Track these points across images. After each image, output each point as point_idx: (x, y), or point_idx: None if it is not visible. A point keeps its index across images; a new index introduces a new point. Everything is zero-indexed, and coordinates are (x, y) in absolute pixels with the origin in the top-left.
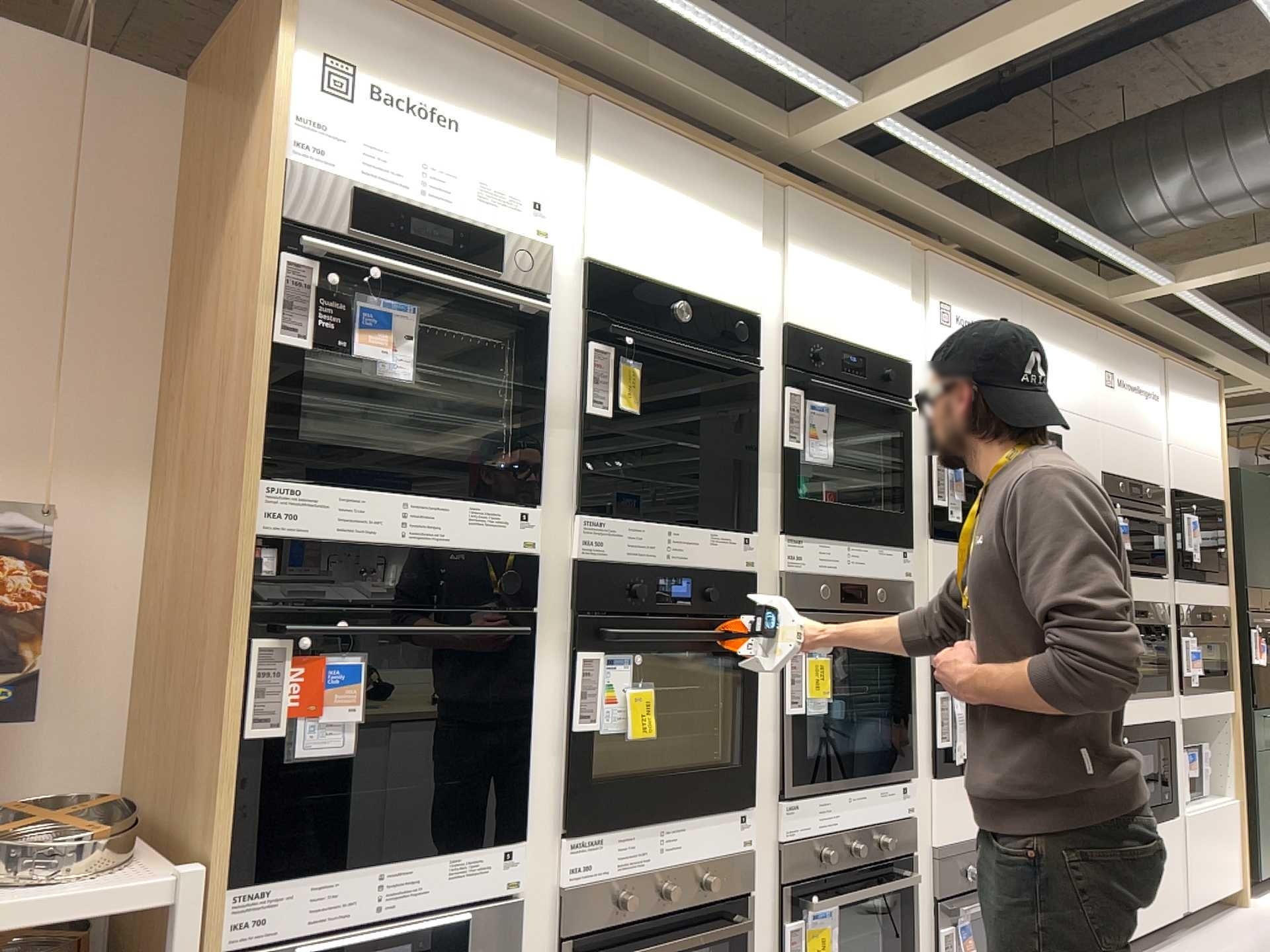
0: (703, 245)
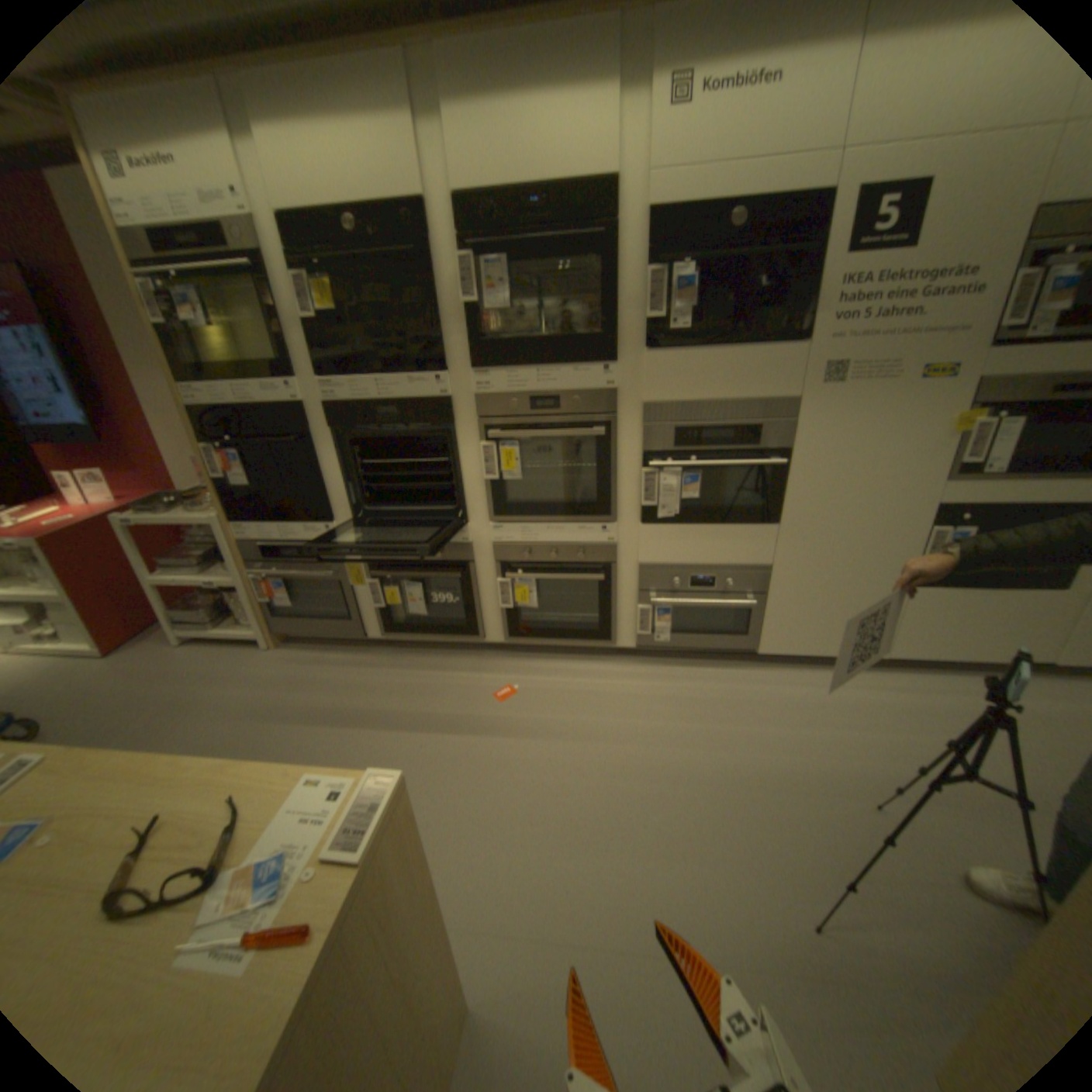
0: (354, 148)
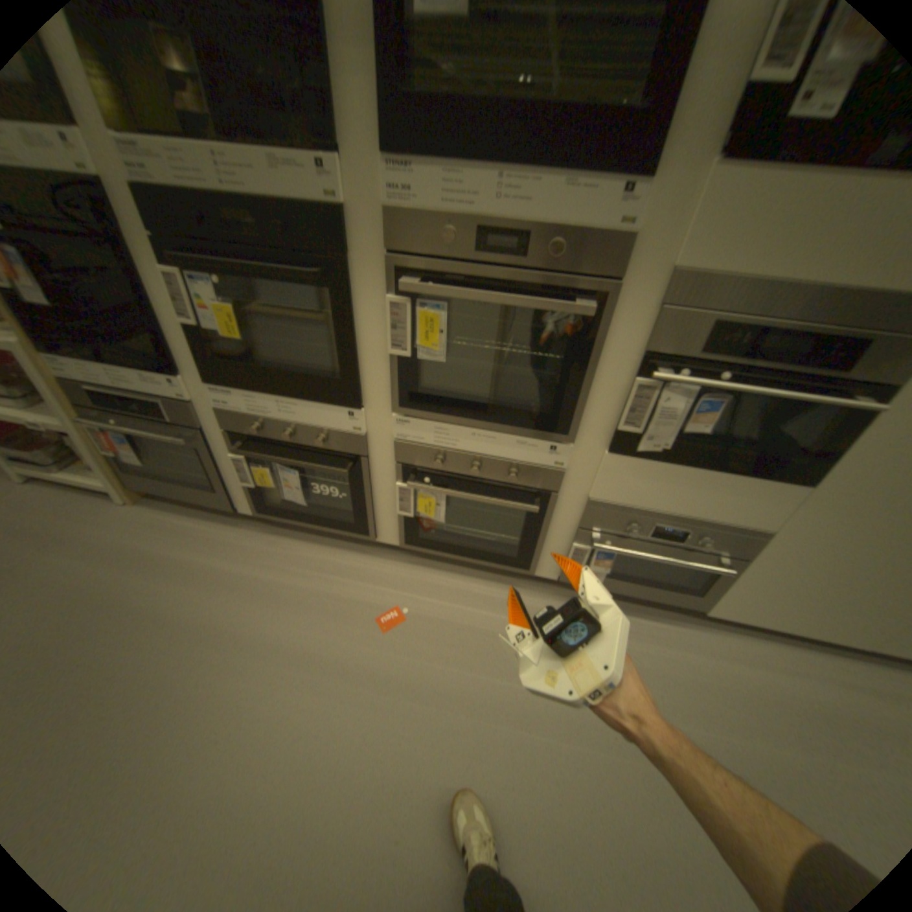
0: None
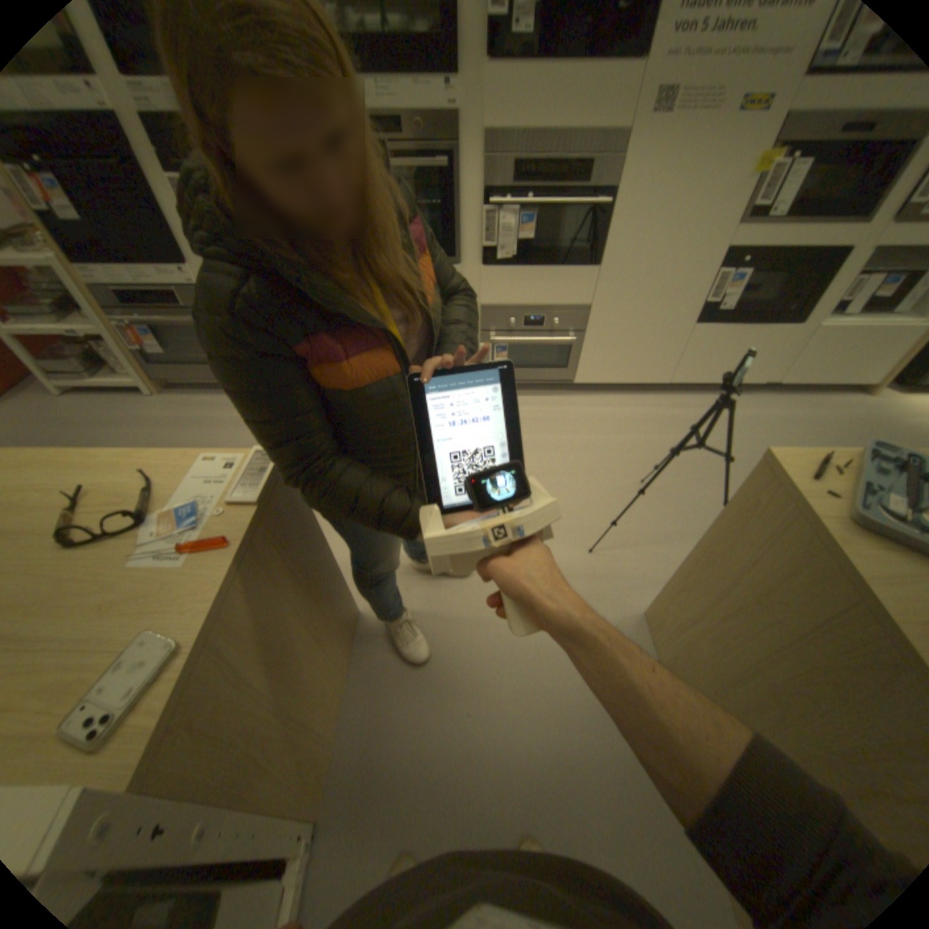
0: None
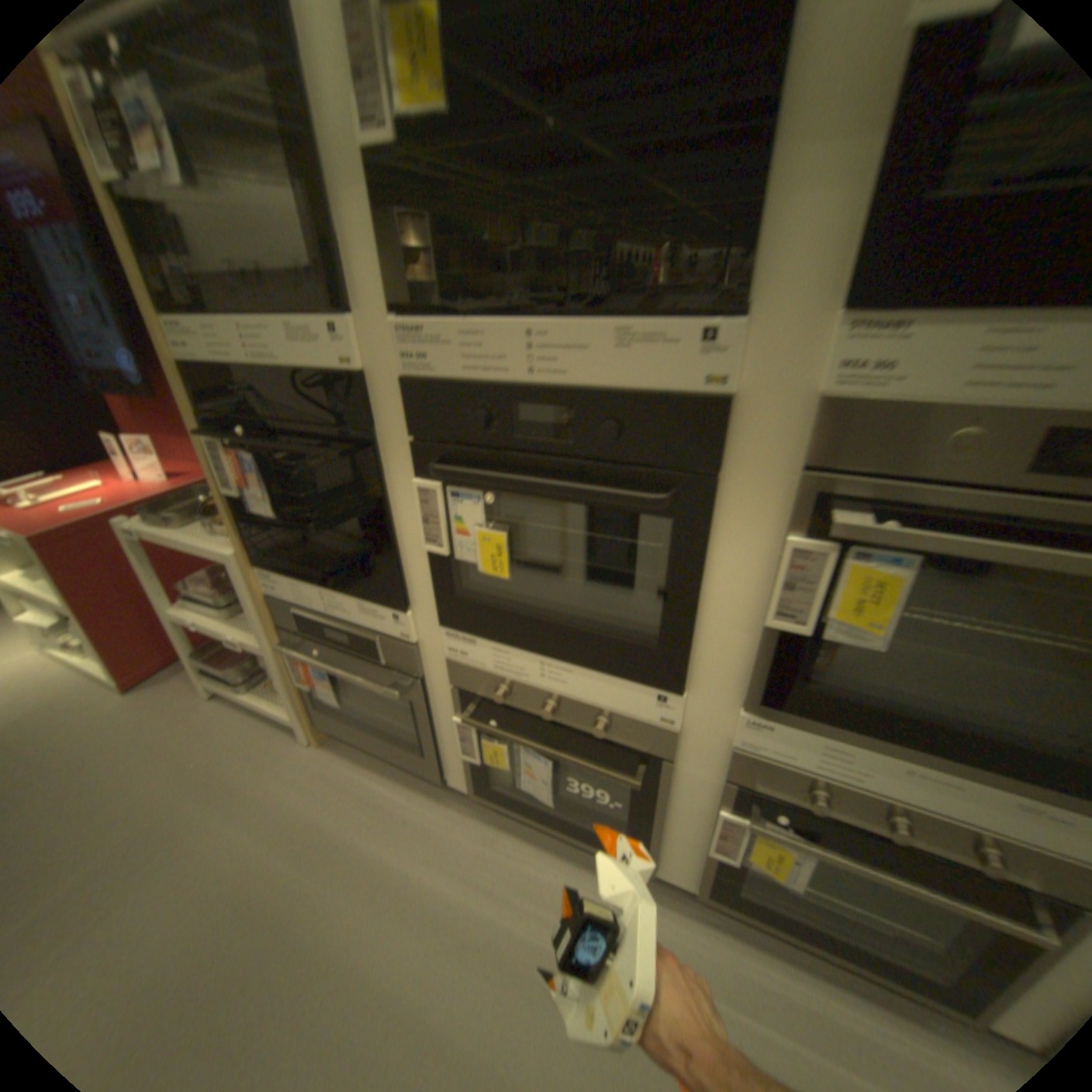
0: None
